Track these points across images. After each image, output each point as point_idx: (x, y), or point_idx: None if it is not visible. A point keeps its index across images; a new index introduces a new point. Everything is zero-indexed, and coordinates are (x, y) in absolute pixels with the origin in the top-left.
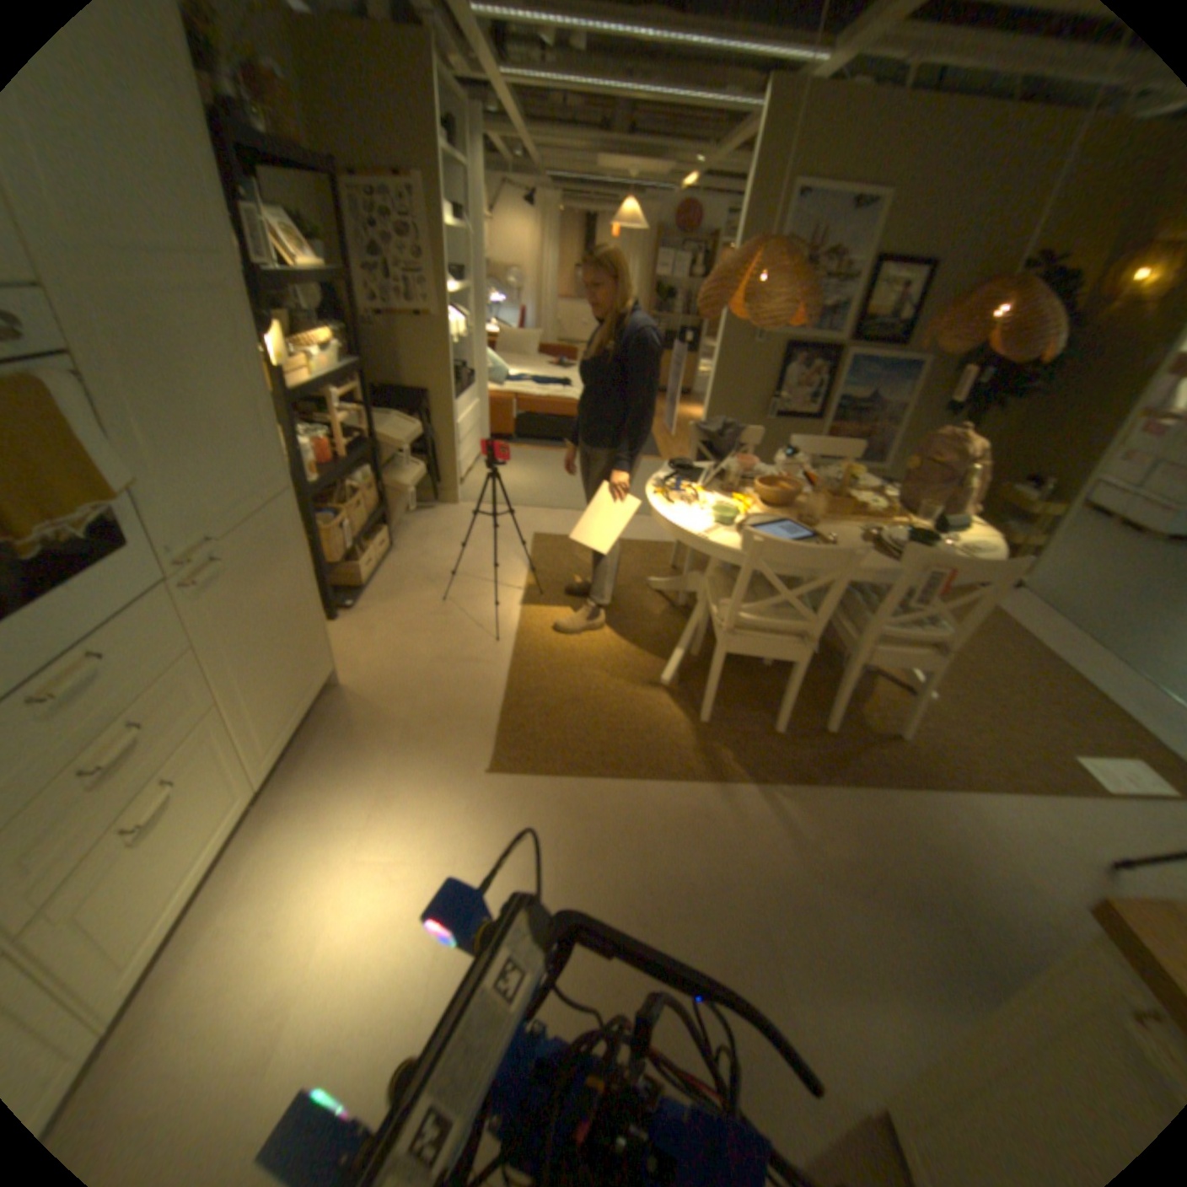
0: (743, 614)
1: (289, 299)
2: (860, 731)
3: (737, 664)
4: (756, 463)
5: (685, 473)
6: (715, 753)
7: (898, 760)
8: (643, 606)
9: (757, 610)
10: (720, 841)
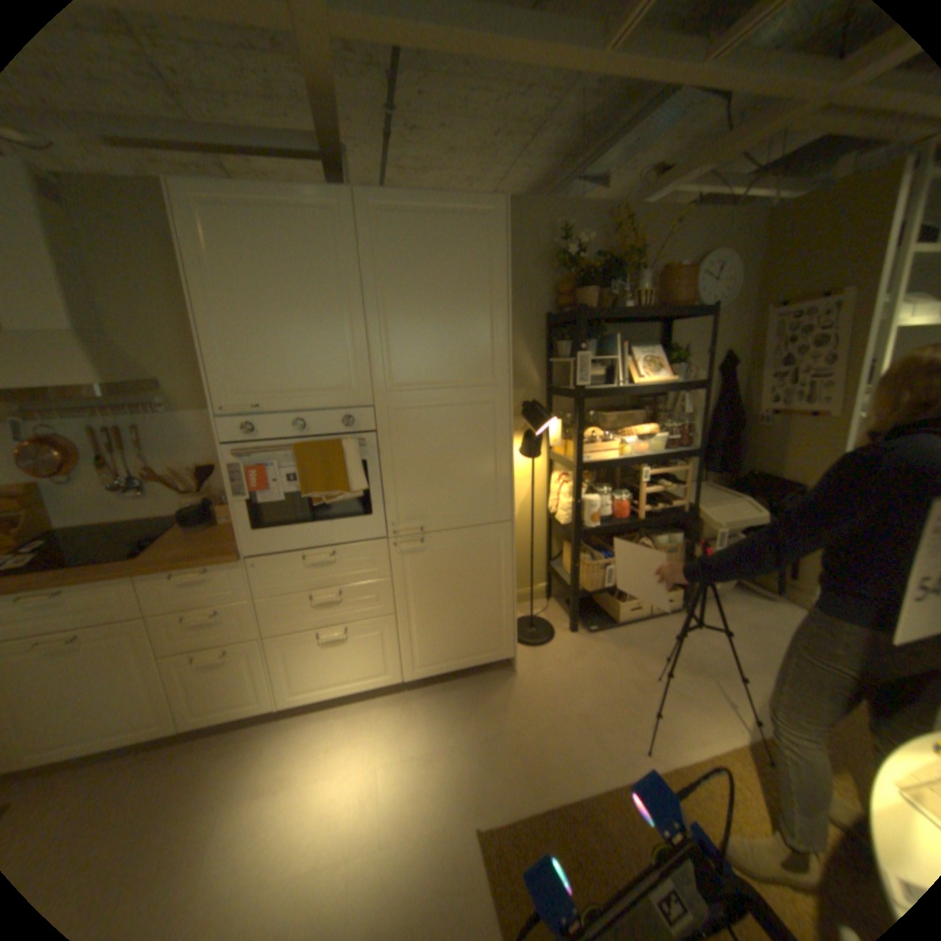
0: None
1: (677, 402)
2: None
3: None
4: None
5: None
6: None
7: None
8: None
9: None
10: None
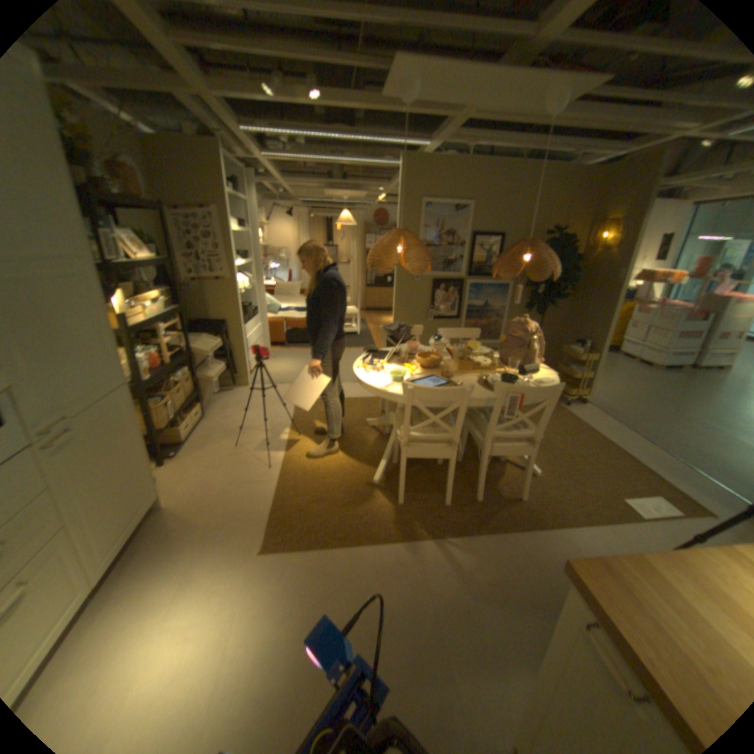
0: (414, 432)
1: (139, 275)
2: (498, 499)
3: (422, 466)
4: (419, 345)
5: (379, 354)
6: (408, 523)
7: (521, 514)
8: (365, 436)
9: (423, 430)
10: (411, 580)
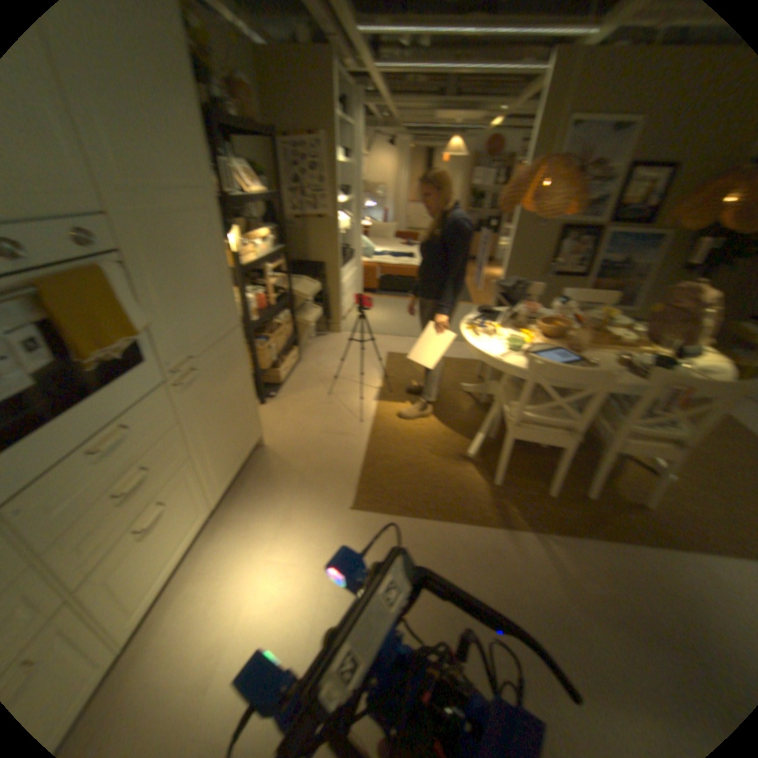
0: (527, 412)
1: (245, 211)
2: (614, 499)
3: (522, 446)
4: (538, 307)
5: (487, 314)
6: (505, 507)
7: (644, 523)
8: (457, 402)
9: (537, 410)
10: (506, 571)
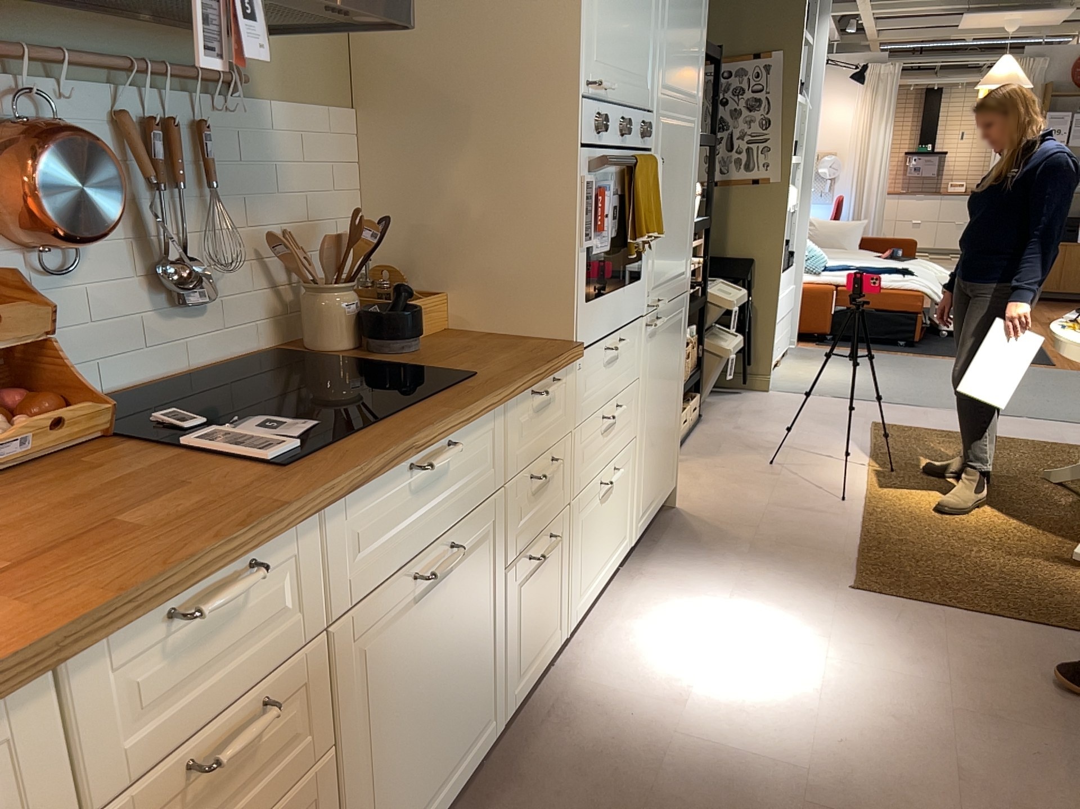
0: None
1: None
2: None
3: None
4: None
5: None
6: None
7: None
8: (1036, 495)
9: None
10: None
